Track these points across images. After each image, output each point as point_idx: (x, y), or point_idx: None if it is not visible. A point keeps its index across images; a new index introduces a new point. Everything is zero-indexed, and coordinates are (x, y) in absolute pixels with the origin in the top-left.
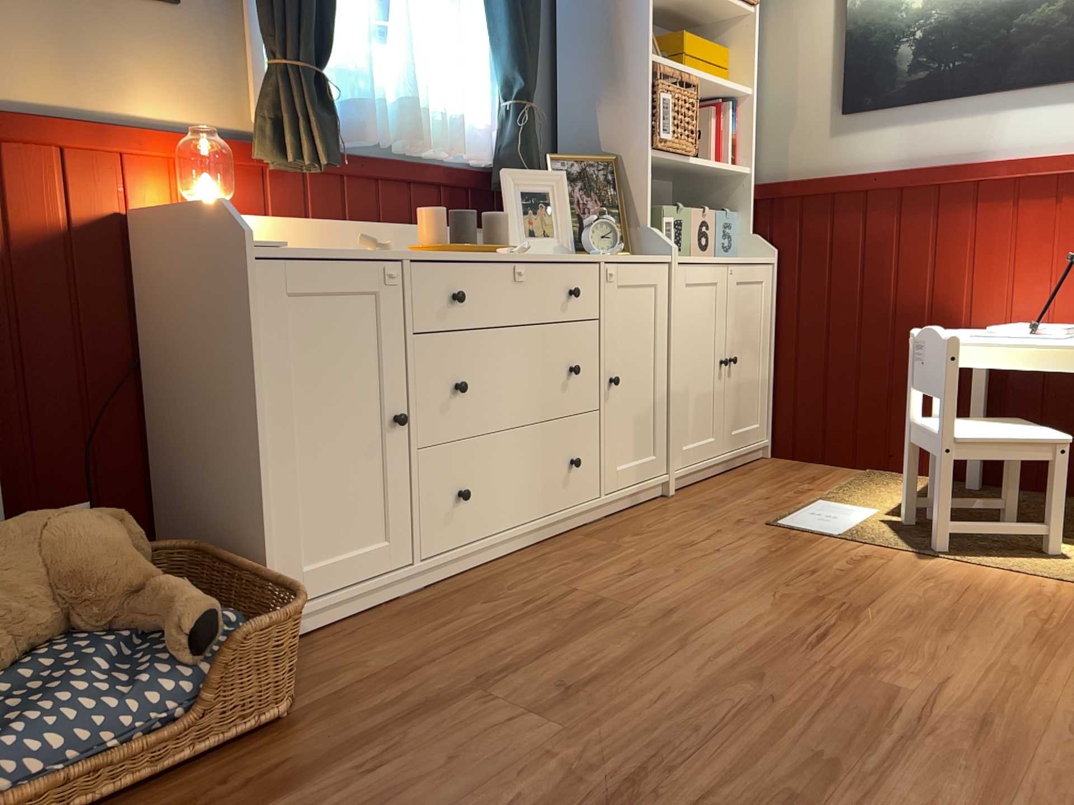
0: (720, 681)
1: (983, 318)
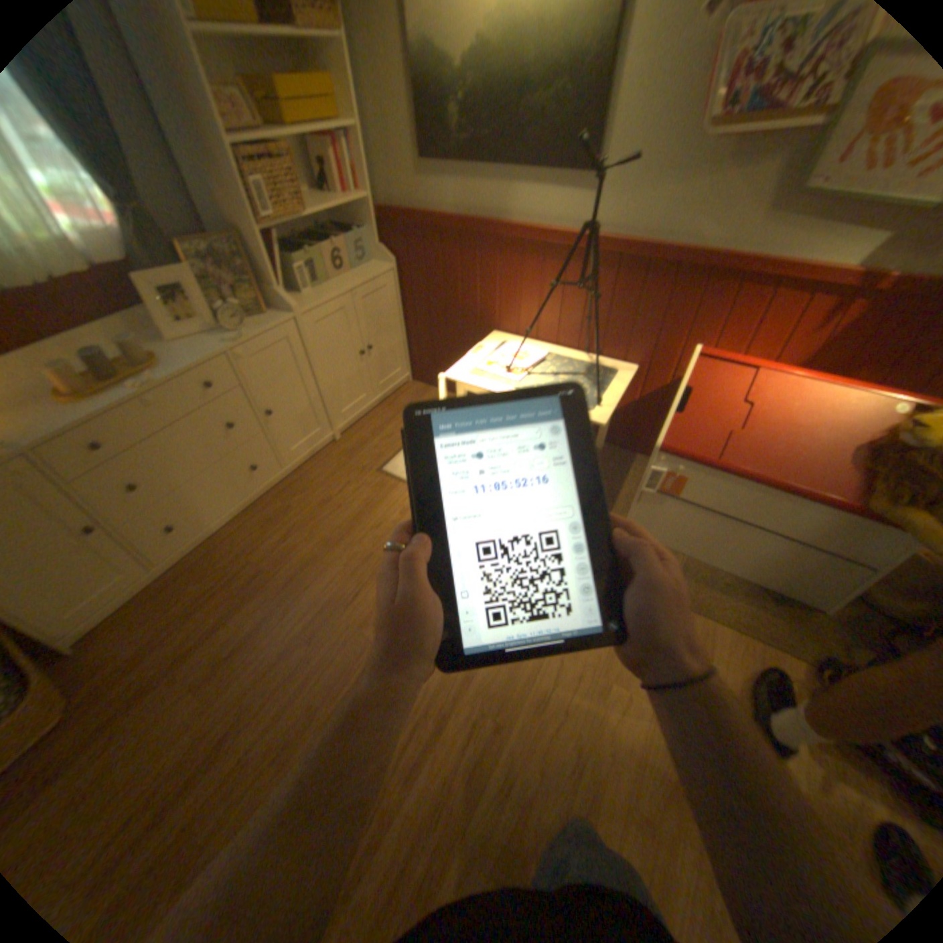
0: (291, 645)
1: (506, 327)
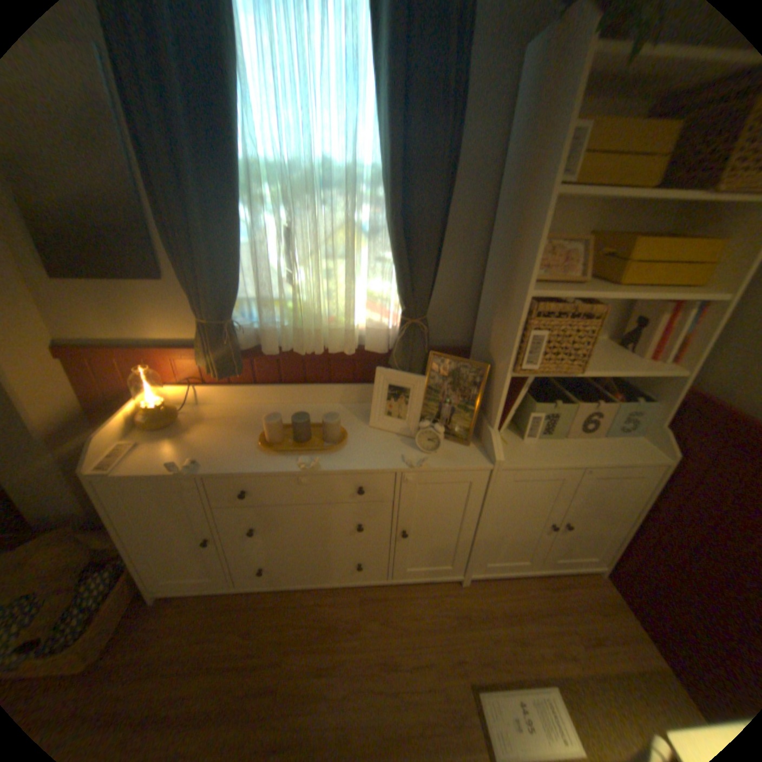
0: None
1: None
